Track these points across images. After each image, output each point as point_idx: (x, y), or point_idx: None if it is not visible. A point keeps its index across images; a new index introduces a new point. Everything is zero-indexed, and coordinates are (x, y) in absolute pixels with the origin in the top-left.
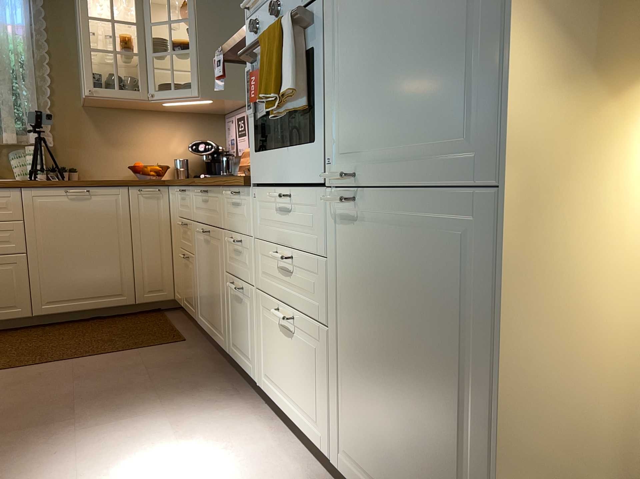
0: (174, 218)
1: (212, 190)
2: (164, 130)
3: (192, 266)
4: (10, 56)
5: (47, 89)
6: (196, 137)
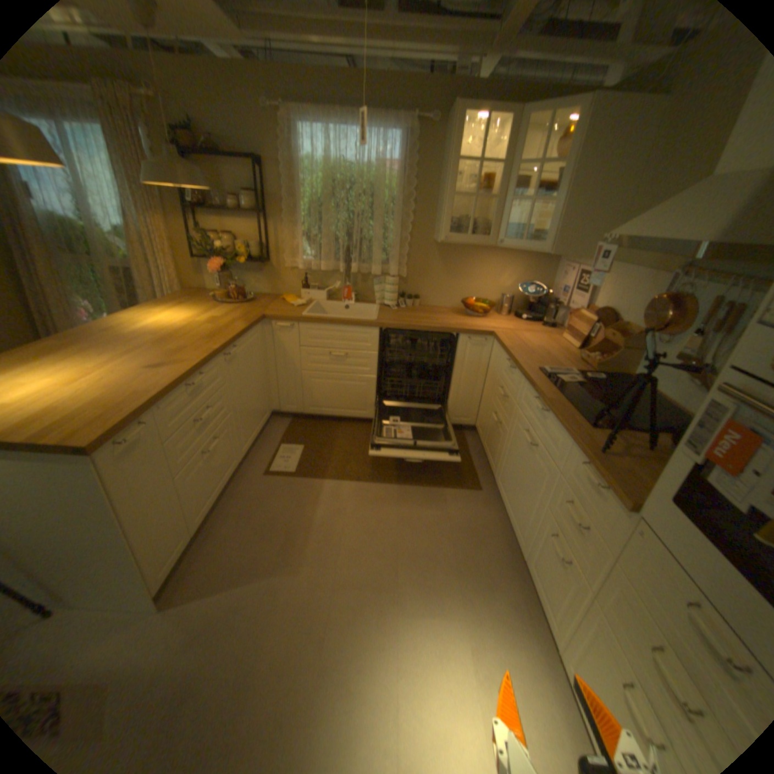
0: (493, 371)
1: (557, 421)
2: (499, 265)
3: (503, 436)
4: (385, 194)
5: (409, 226)
6: (527, 273)
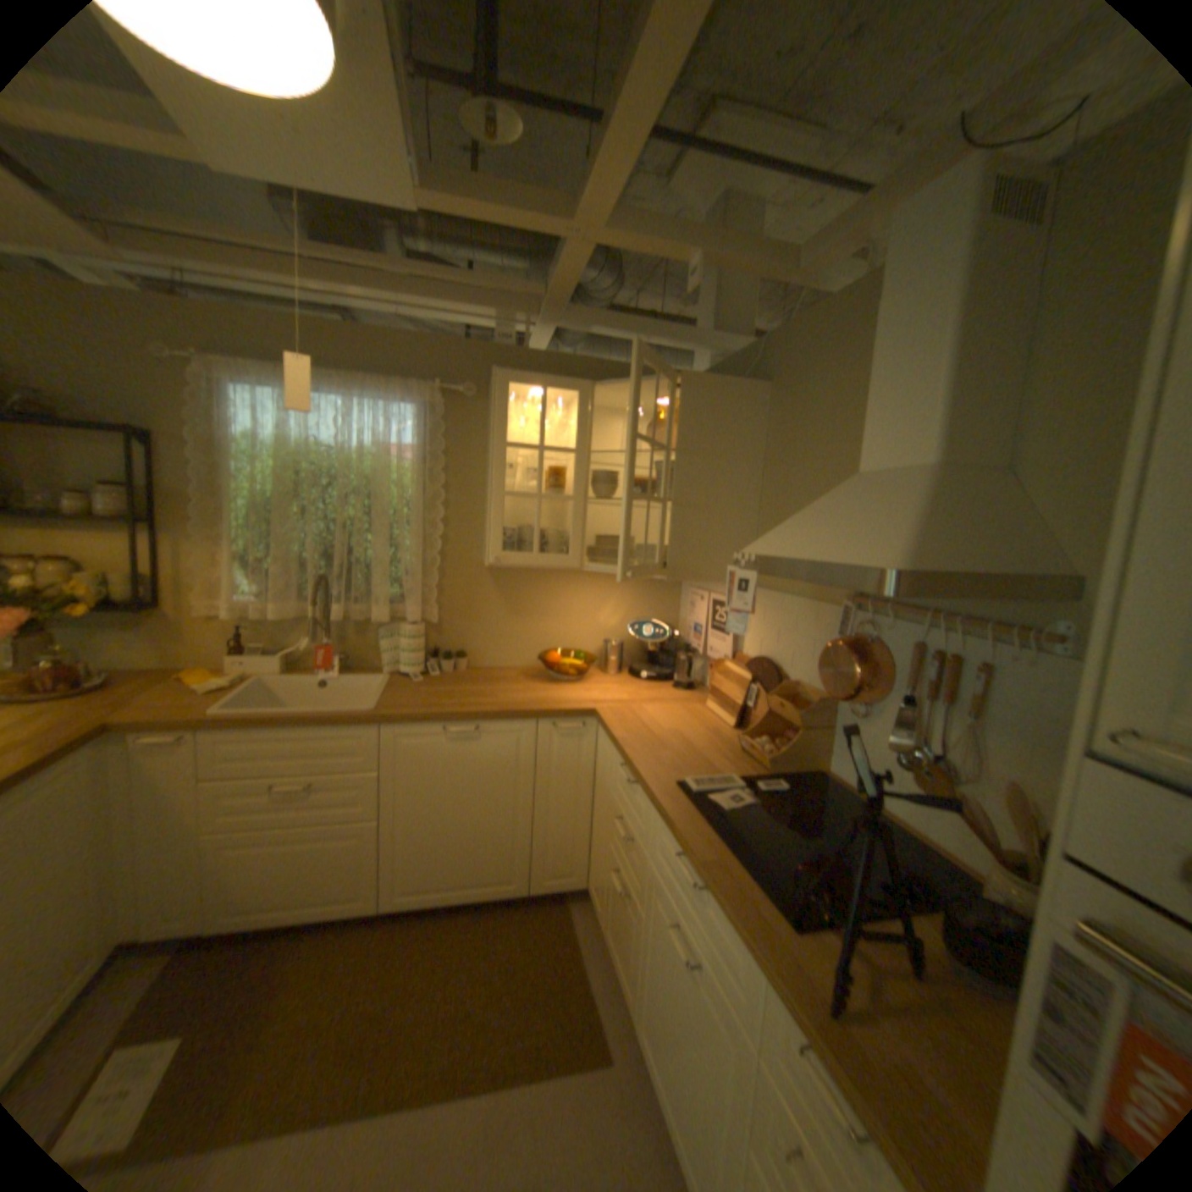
0: (604, 782)
1: (726, 915)
2: (593, 594)
3: (636, 924)
4: (393, 492)
5: (438, 539)
6: (638, 605)
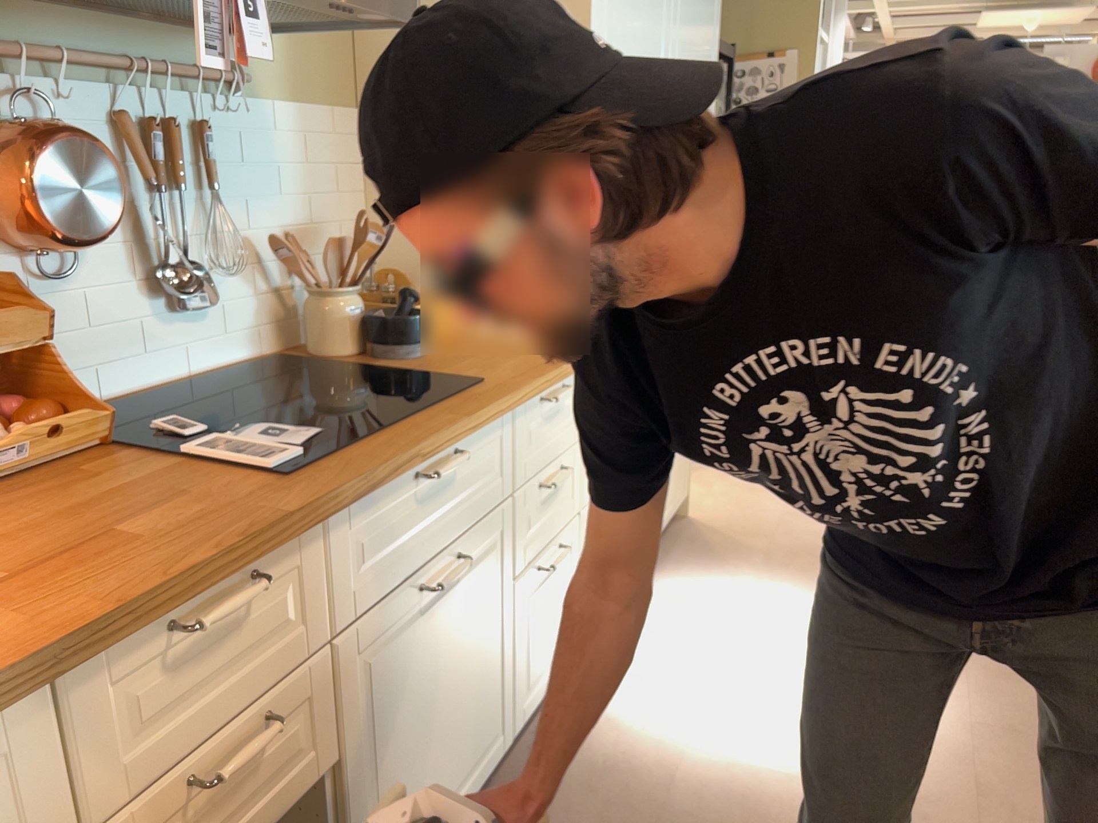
0: None
1: (477, 437)
2: None
3: None
4: None
5: None
6: None
